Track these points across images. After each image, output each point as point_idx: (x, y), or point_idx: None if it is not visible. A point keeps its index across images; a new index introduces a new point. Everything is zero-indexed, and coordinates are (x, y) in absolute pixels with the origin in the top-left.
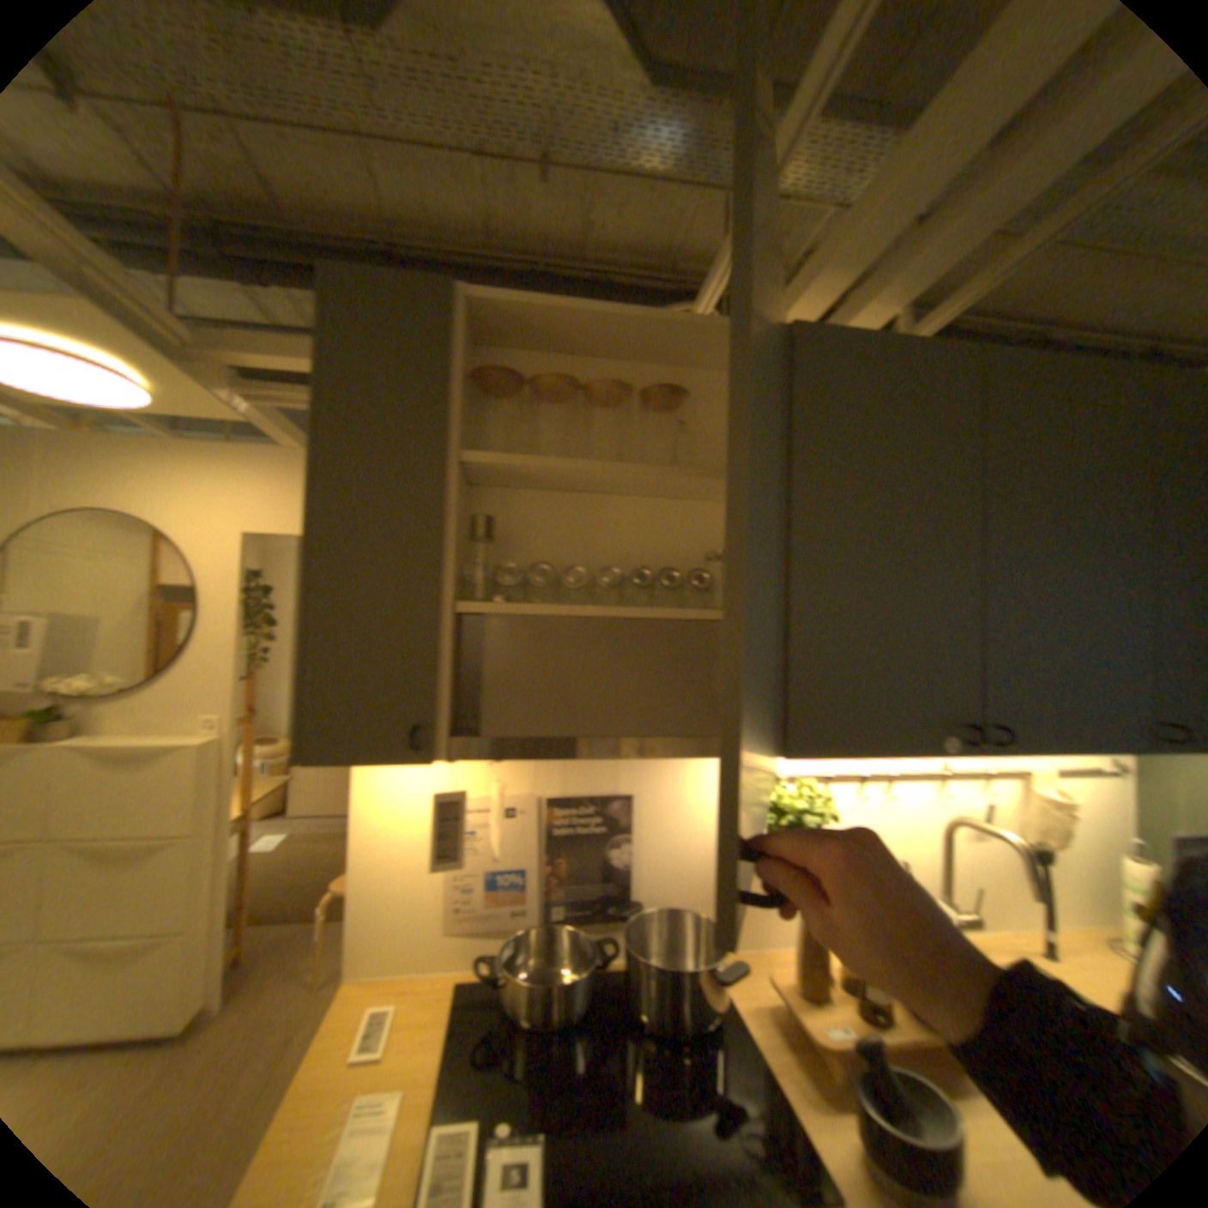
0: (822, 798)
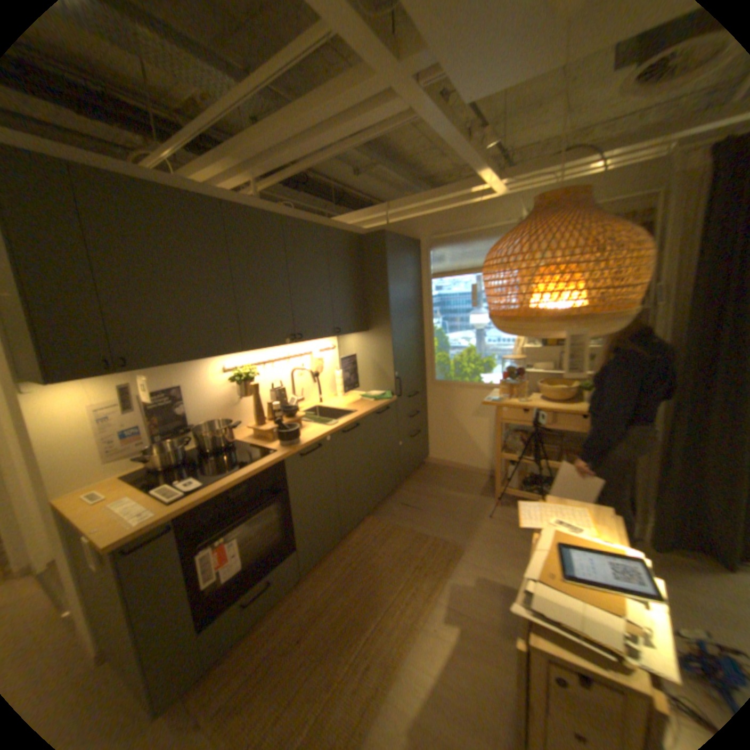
0: (253, 369)
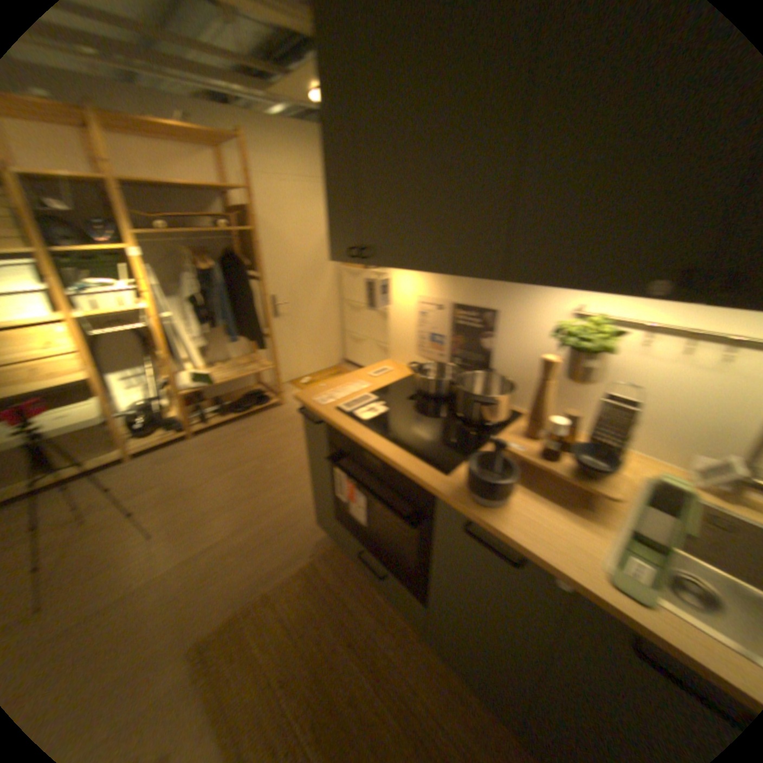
0: (600, 332)
